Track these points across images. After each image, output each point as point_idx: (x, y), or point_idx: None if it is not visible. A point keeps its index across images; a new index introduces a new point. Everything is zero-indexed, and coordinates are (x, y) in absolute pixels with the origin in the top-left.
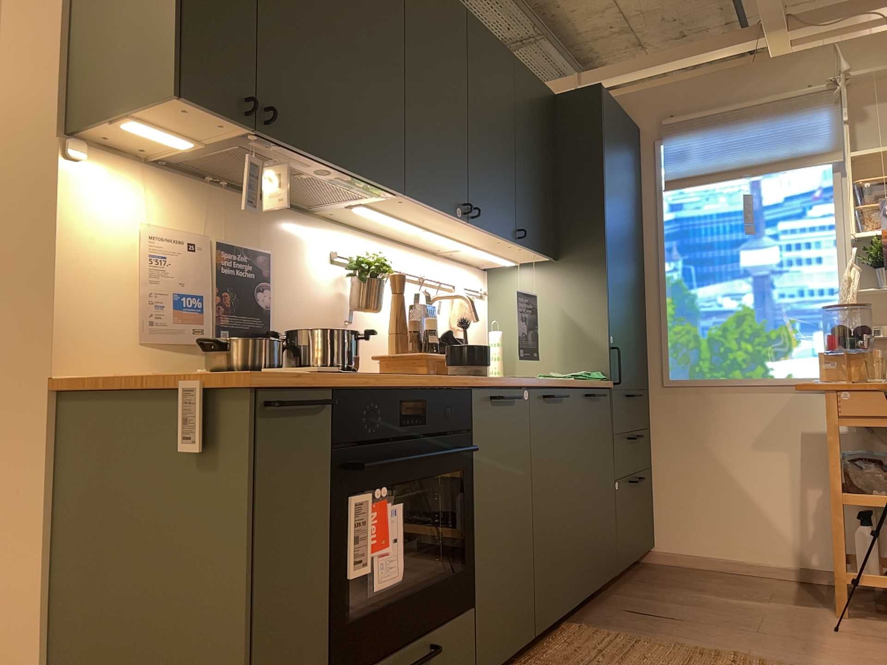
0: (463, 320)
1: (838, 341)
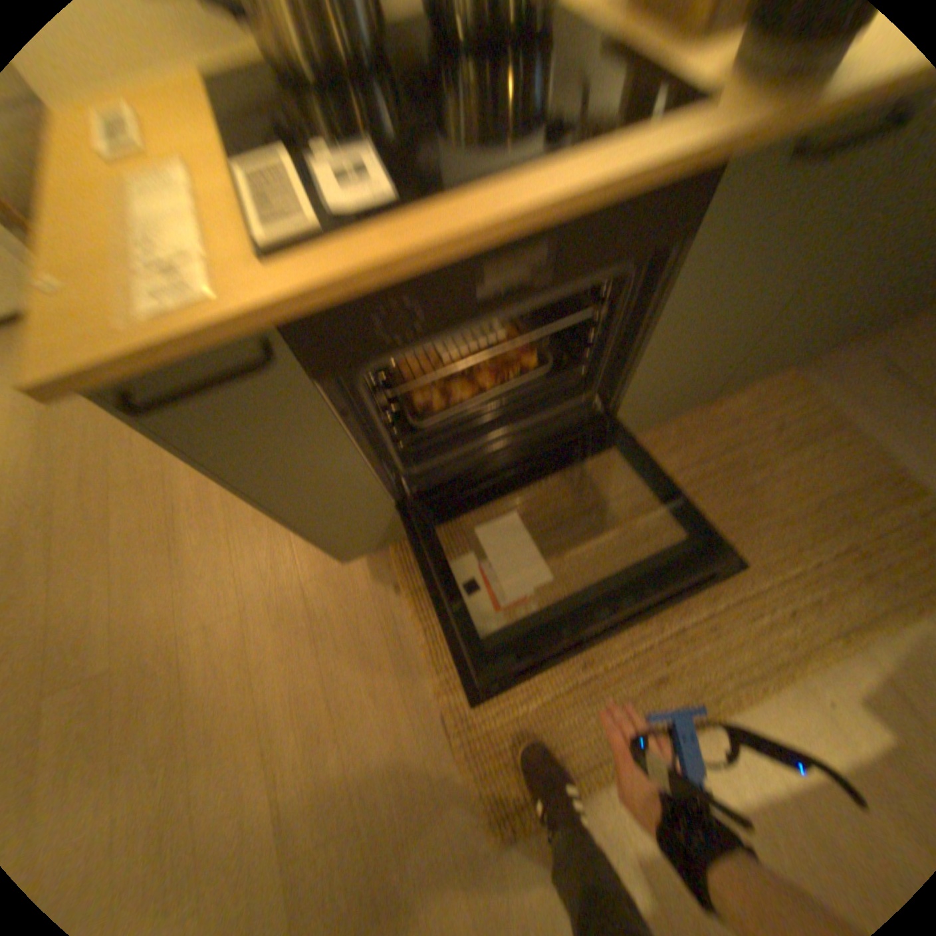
0: None
1: None
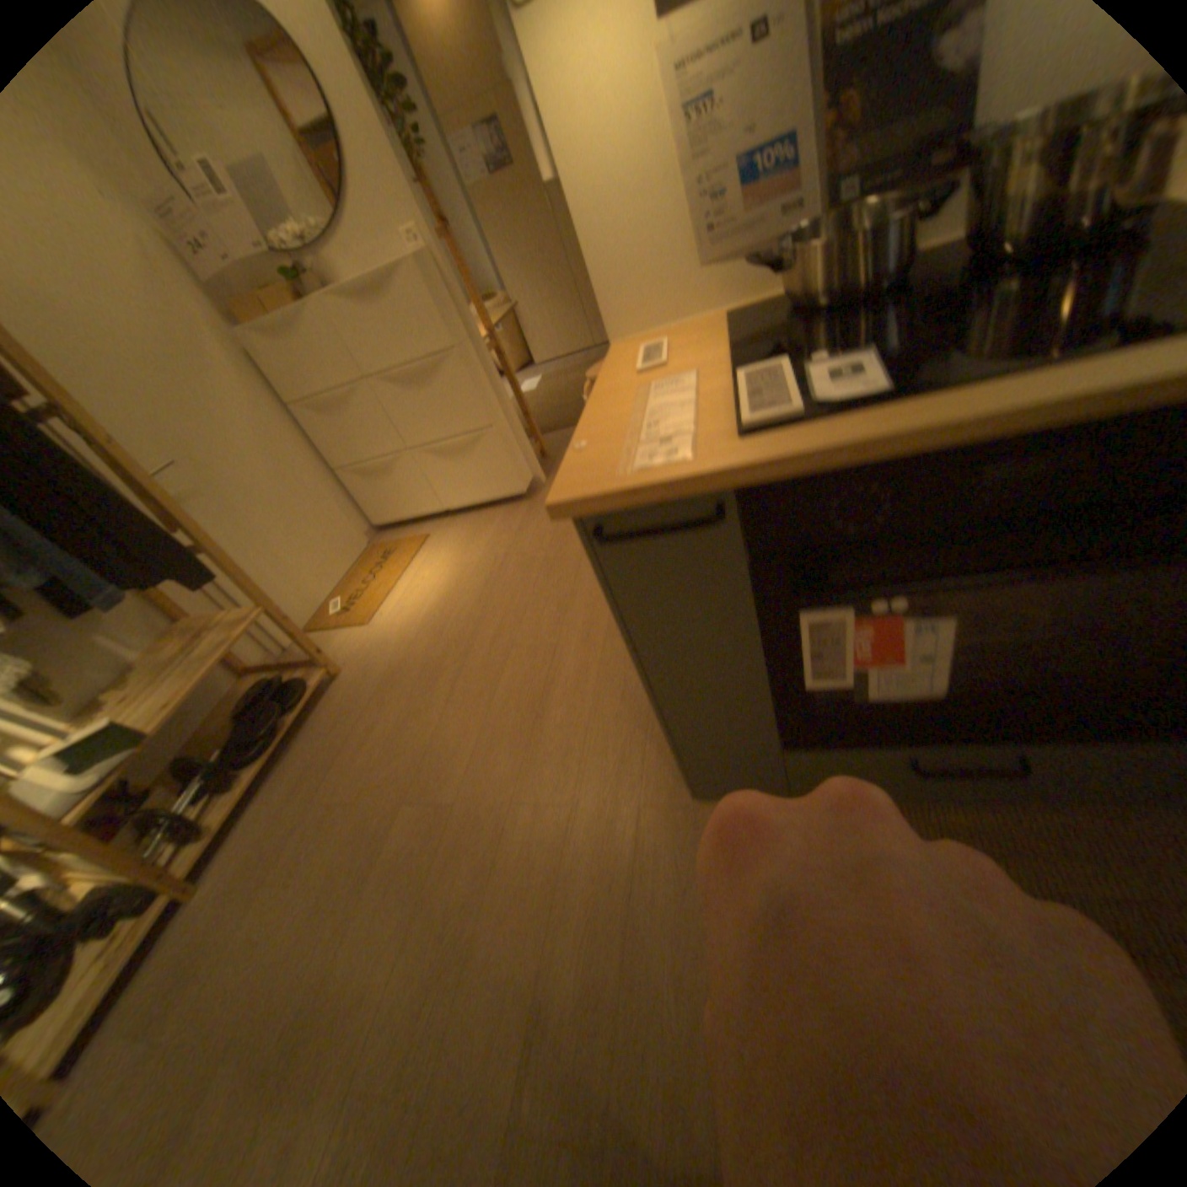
0: None
1: None
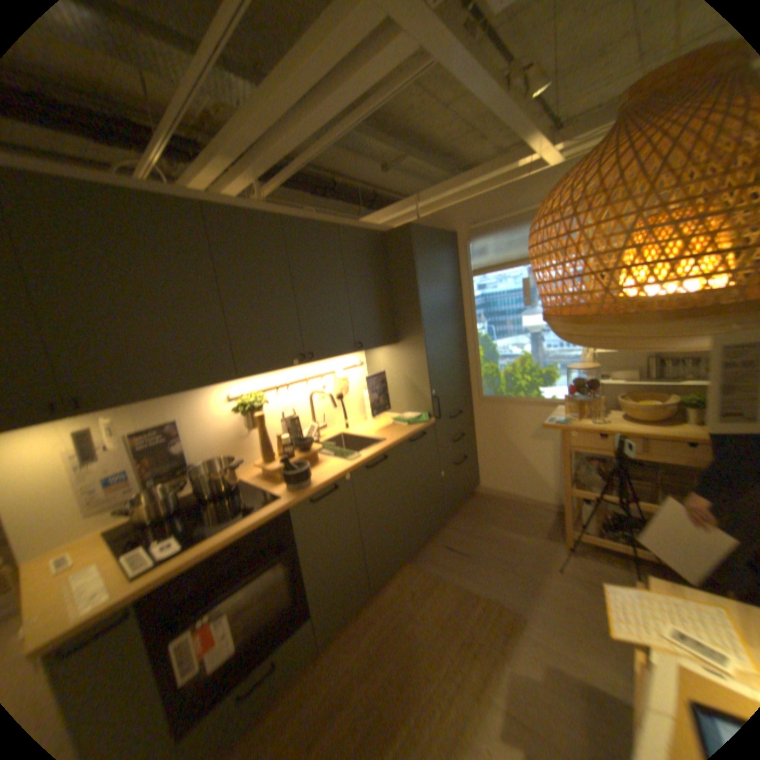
0: (339, 393)
1: (577, 387)
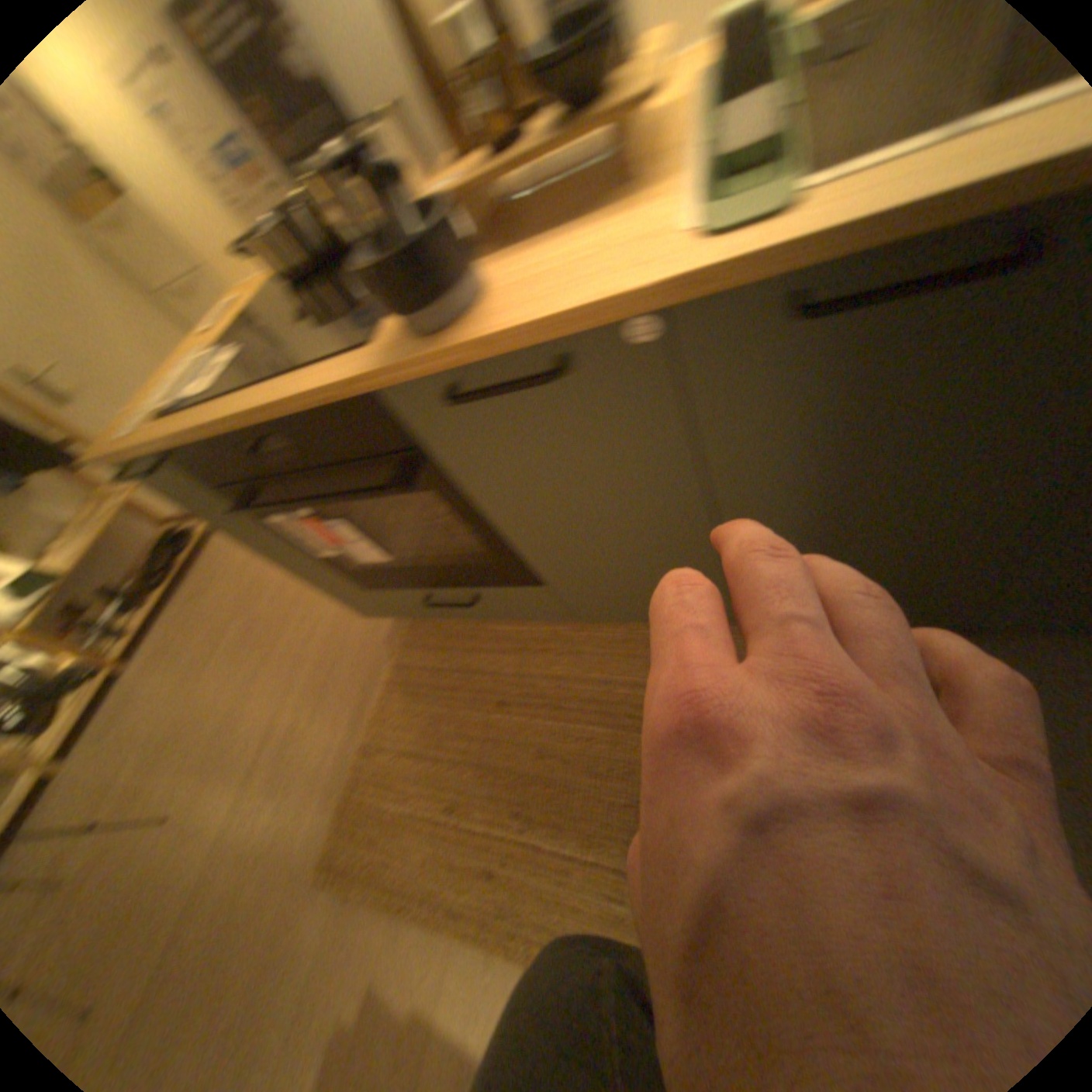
0: None
1: None
